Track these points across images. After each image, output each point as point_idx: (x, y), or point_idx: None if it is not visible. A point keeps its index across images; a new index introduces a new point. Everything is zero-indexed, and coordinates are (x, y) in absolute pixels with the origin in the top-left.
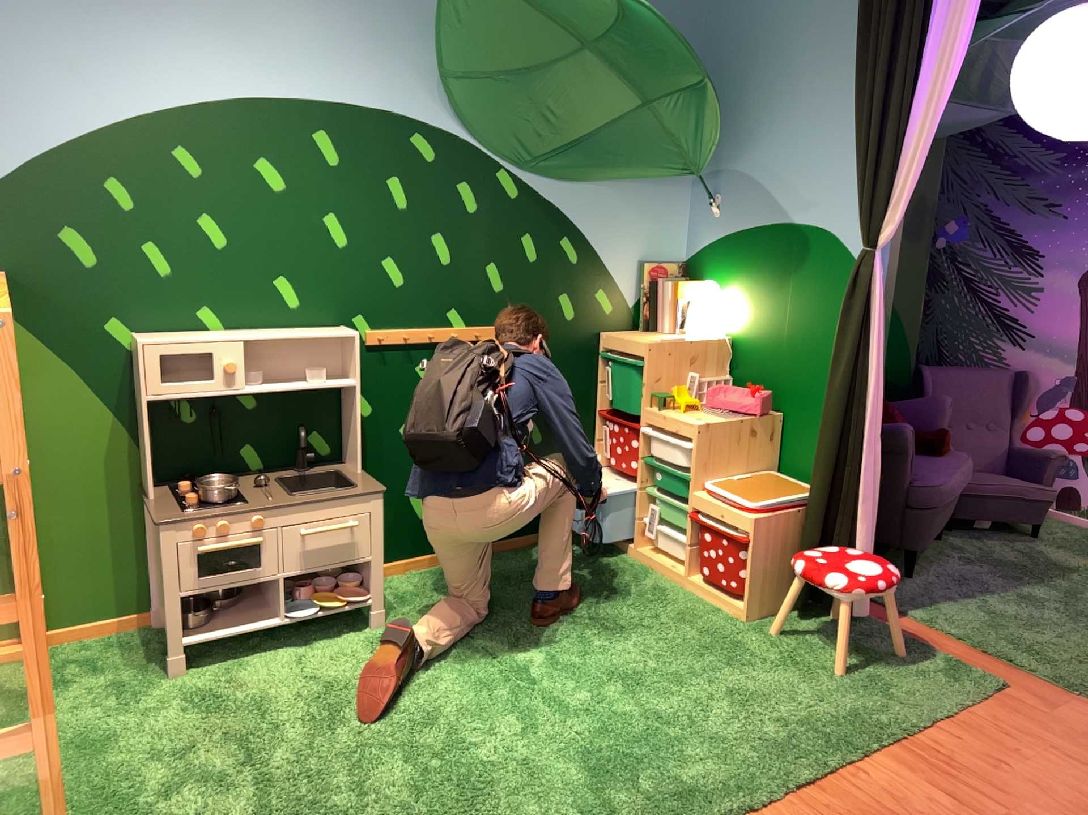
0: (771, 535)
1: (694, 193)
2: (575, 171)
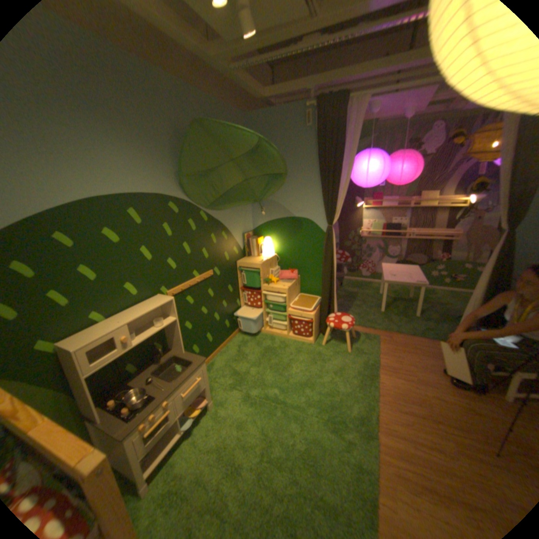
0: (316, 316)
1: (254, 206)
2: (223, 205)
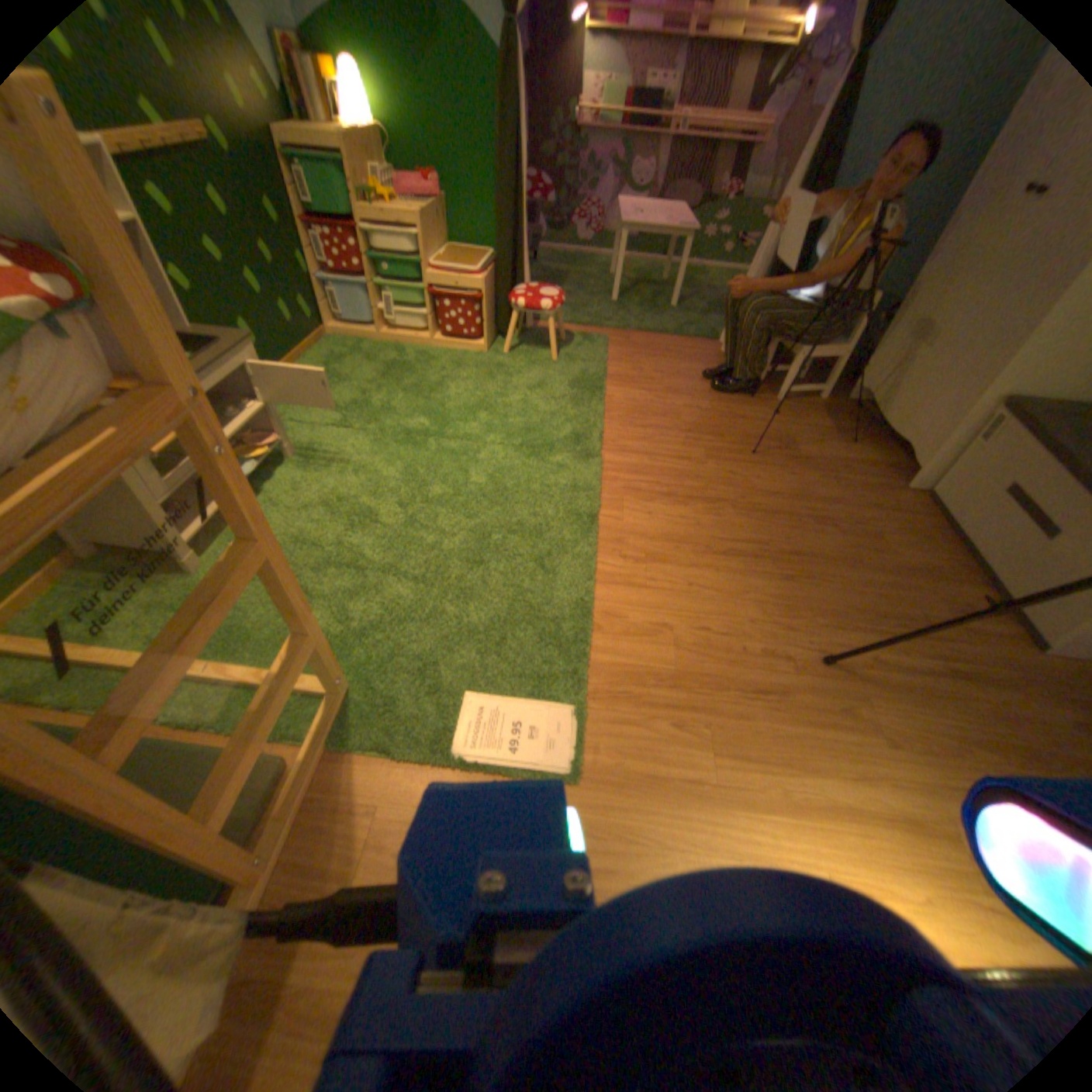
0: (485, 289)
1: None
2: None
